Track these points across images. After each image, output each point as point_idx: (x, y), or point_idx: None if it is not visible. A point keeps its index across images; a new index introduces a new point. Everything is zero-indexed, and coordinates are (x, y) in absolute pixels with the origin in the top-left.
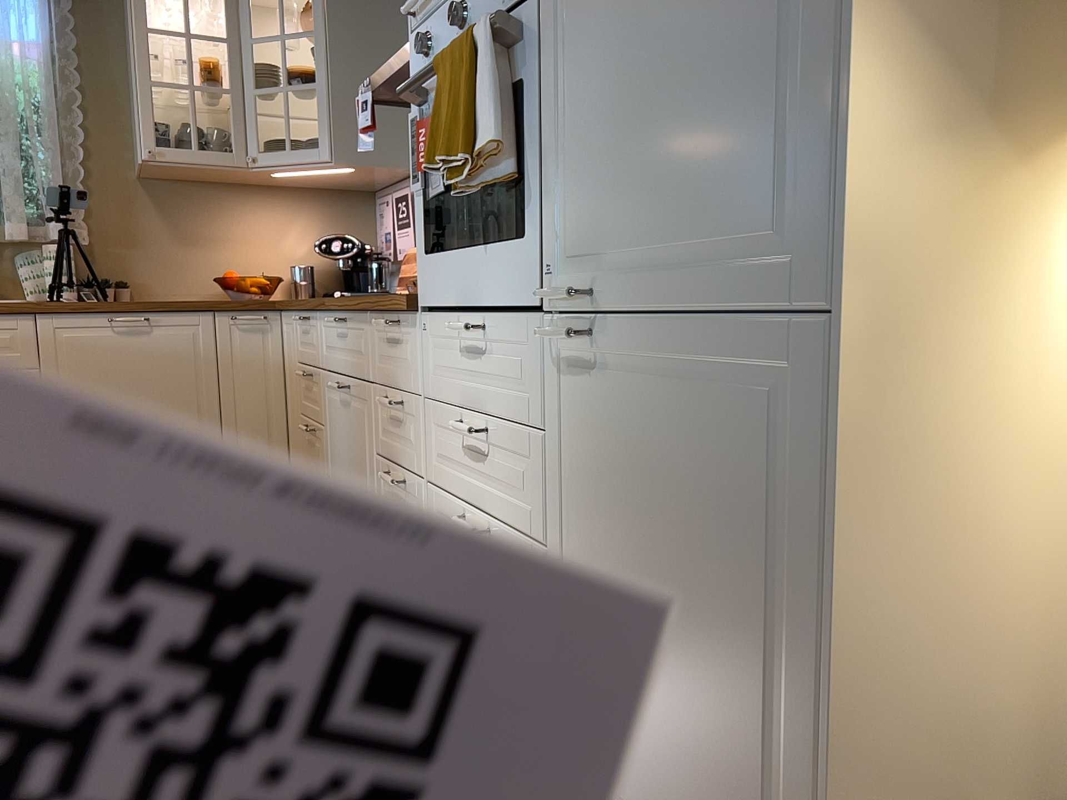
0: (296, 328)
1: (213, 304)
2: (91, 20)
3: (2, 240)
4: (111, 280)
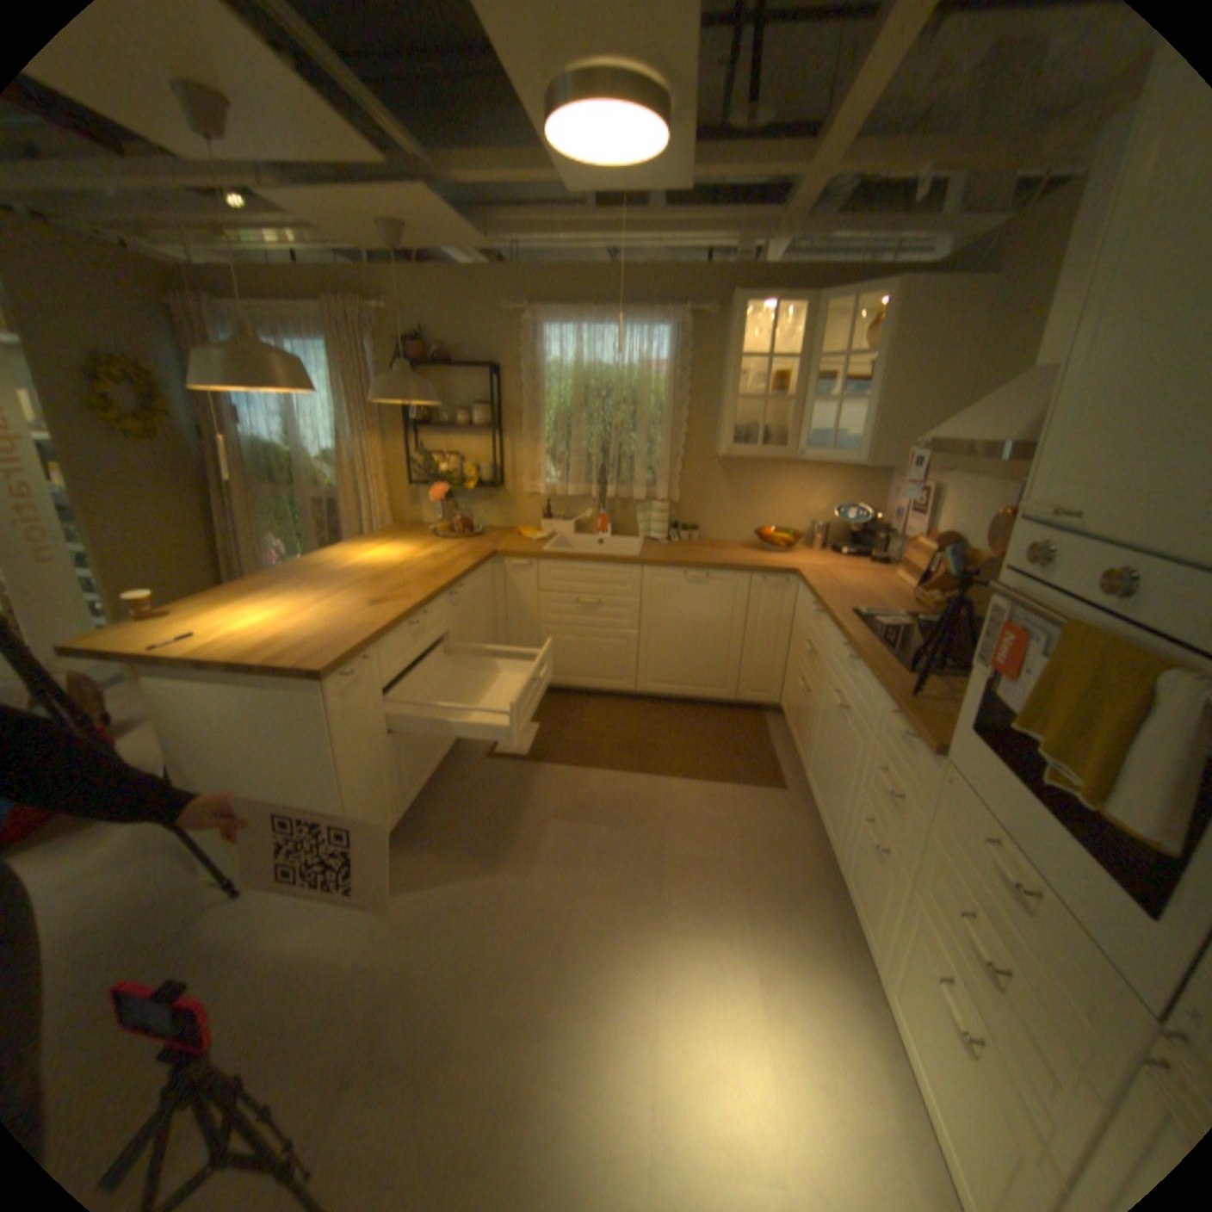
0: (809, 605)
1: (751, 570)
2: (702, 340)
3: (629, 498)
4: (687, 524)
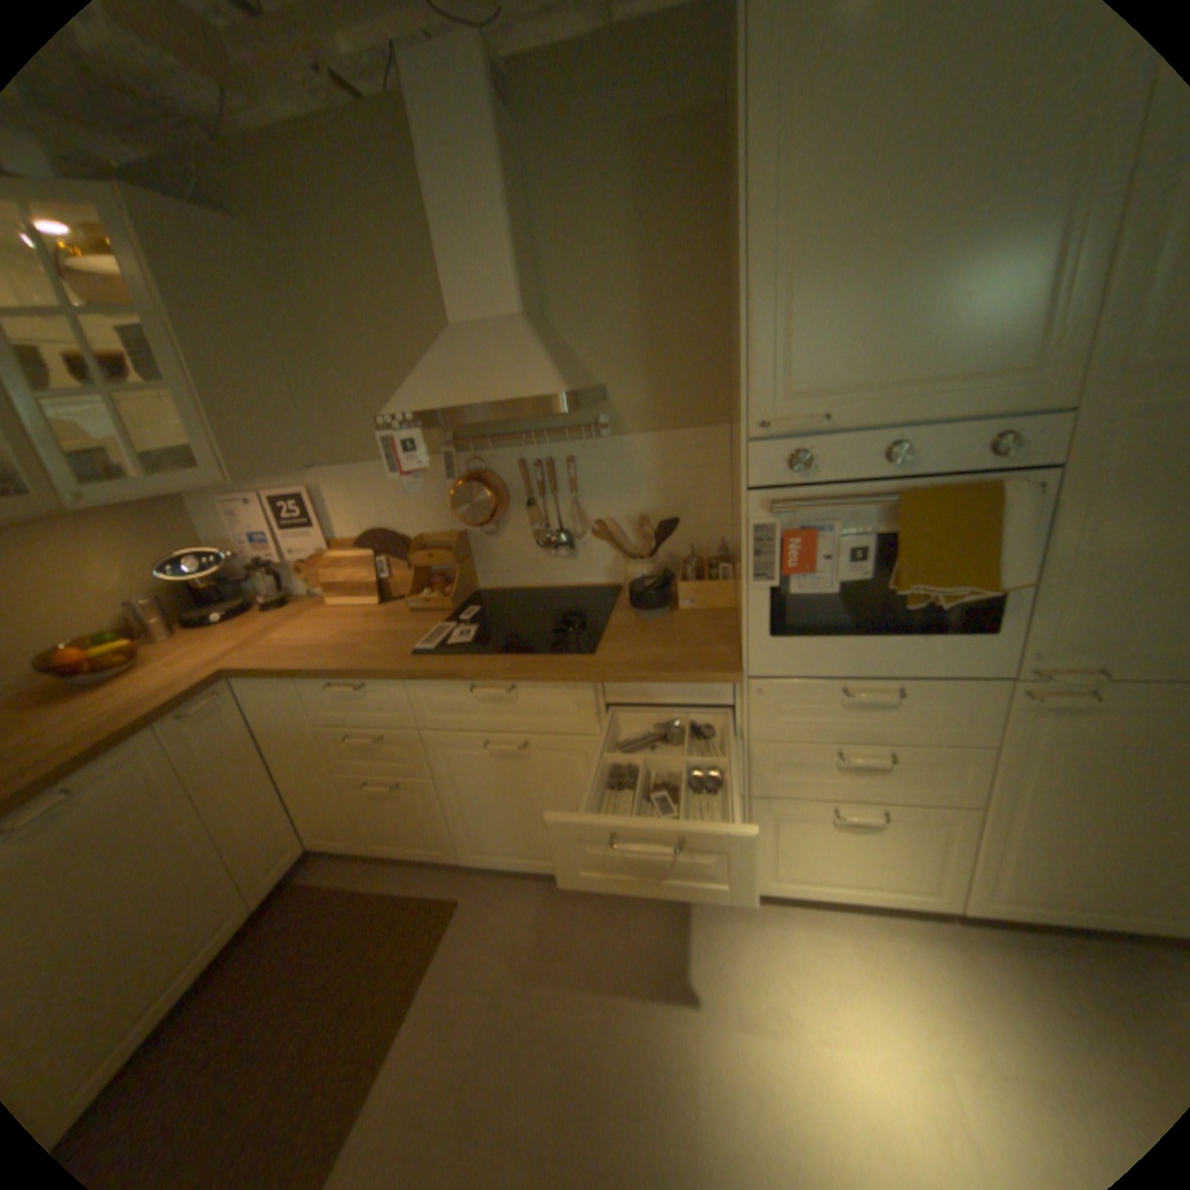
0: (305, 696)
1: (152, 718)
2: None
3: None
4: None
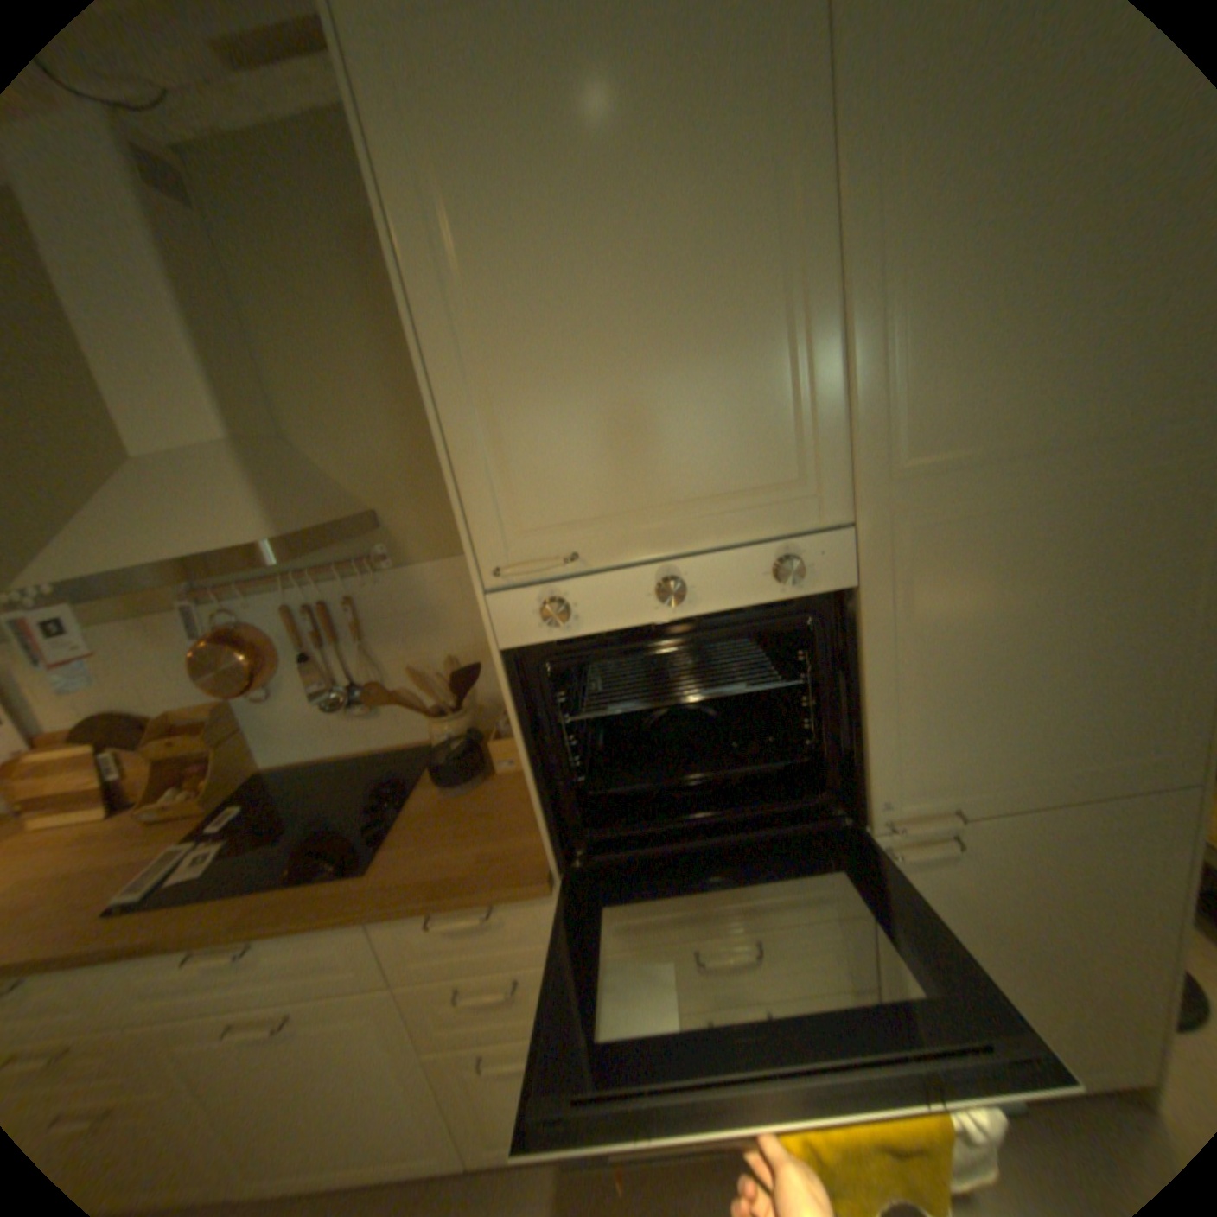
0: None
1: None
2: None
3: None
4: None
